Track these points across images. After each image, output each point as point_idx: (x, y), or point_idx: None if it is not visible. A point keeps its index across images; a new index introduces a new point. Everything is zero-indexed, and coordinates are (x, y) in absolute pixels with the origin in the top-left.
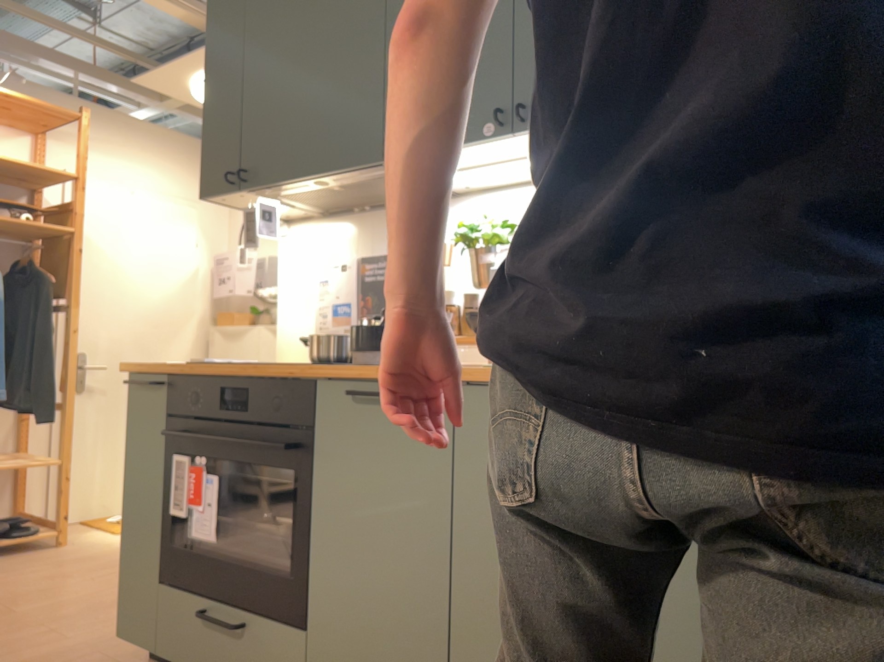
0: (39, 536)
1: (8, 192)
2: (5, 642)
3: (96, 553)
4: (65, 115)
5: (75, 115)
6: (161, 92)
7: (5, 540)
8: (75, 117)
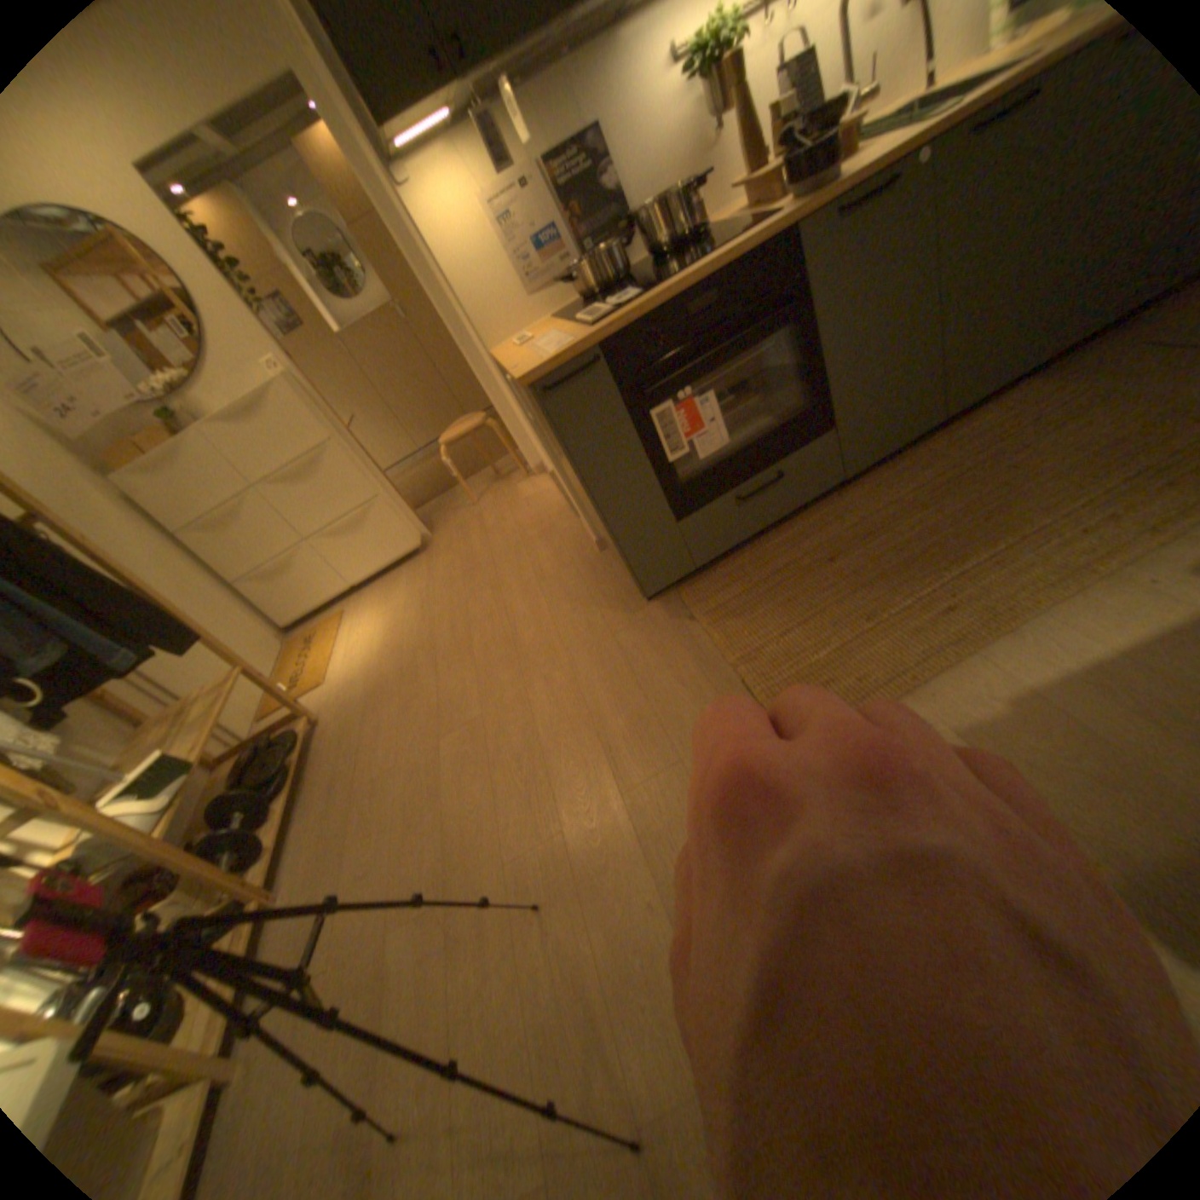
0: (301, 728)
1: None
2: (545, 702)
3: (365, 686)
4: None
5: None
6: None
7: (291, 755)
8: None
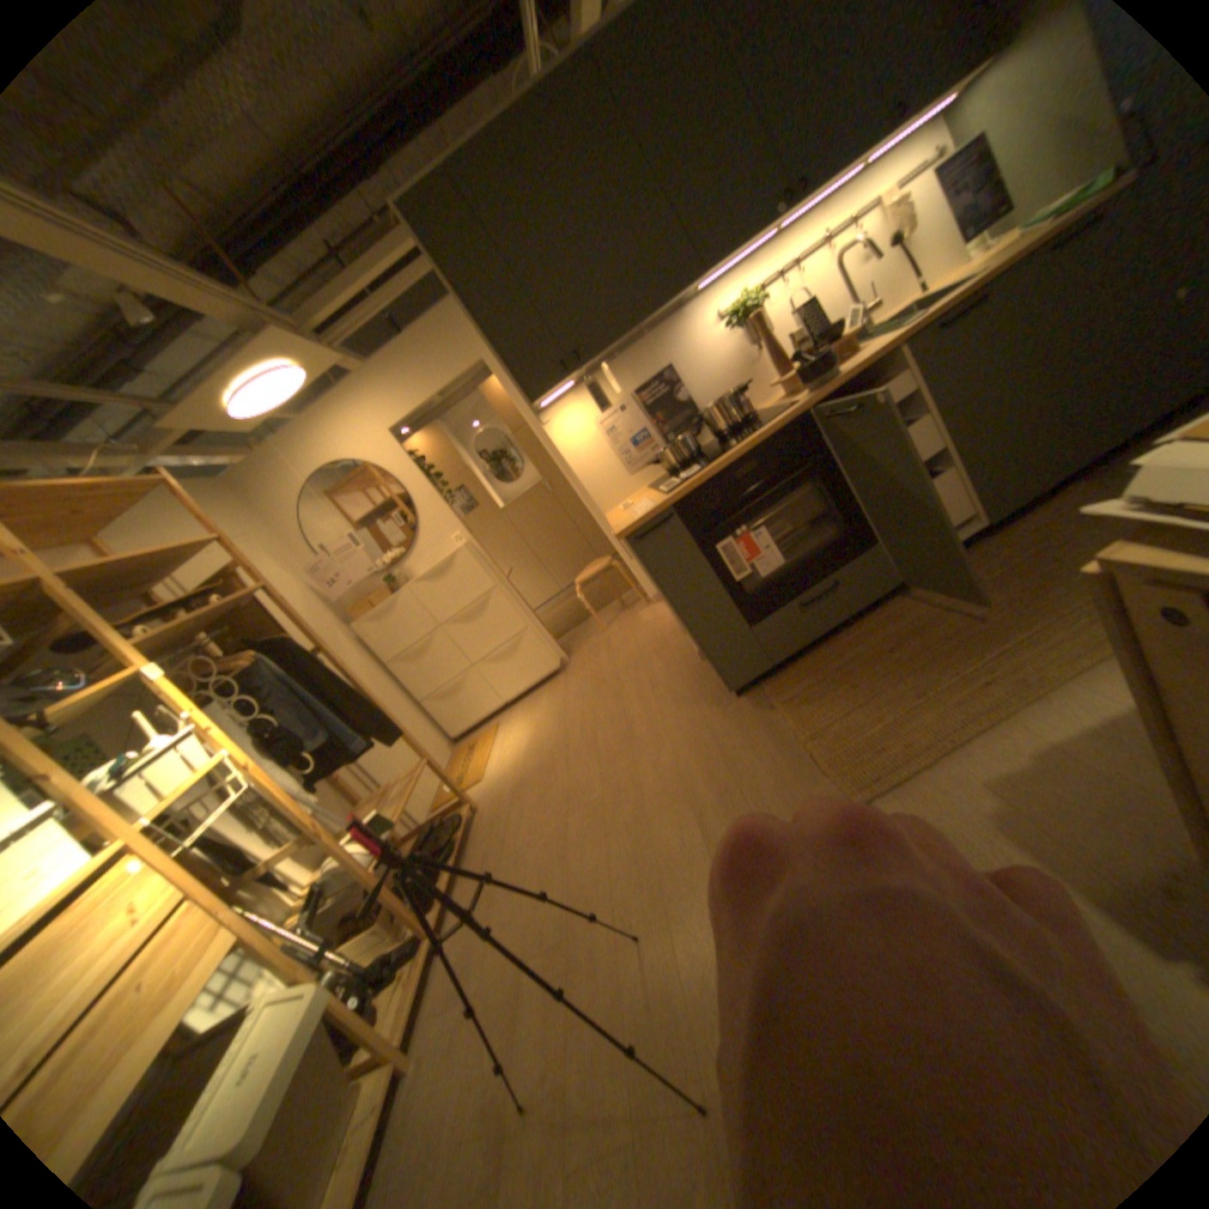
0: (464, 812)
1: (122, 611)
2: (651, 782)
3: (512, 780)
4: (143, 484)
5: (154, 477)
6: (180, 423)
7: (456, 832)
8: (154, 482)
